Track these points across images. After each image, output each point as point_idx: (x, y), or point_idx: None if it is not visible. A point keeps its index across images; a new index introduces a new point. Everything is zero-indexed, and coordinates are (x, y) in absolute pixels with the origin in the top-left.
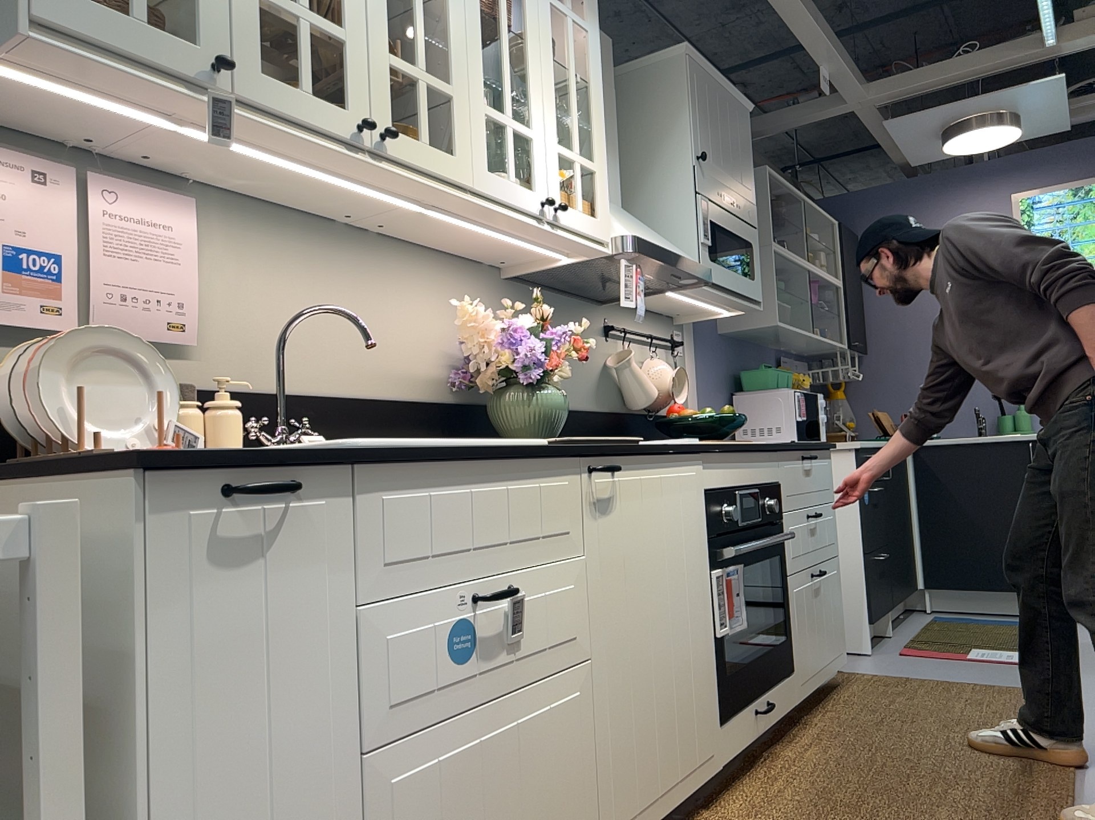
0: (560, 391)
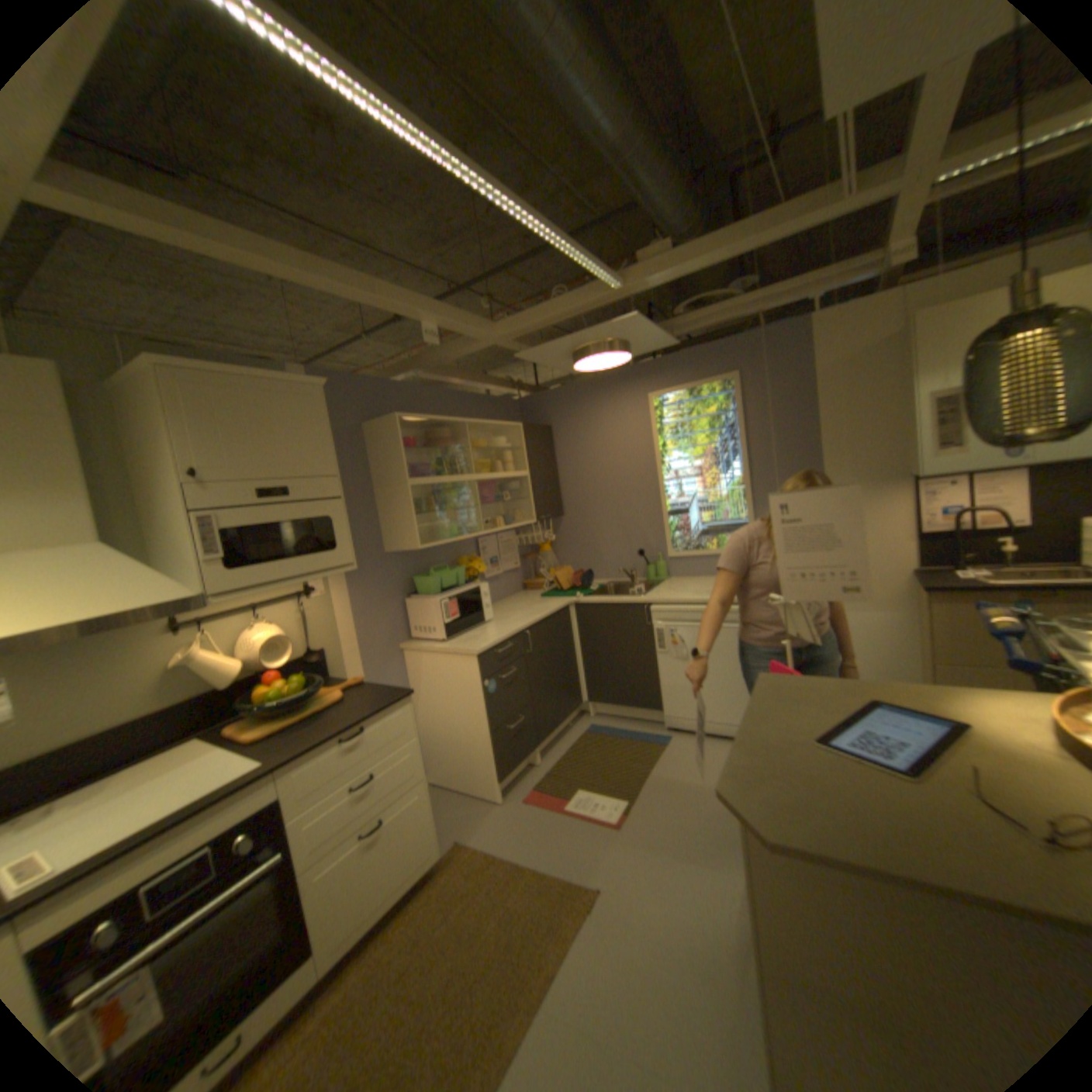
0: None
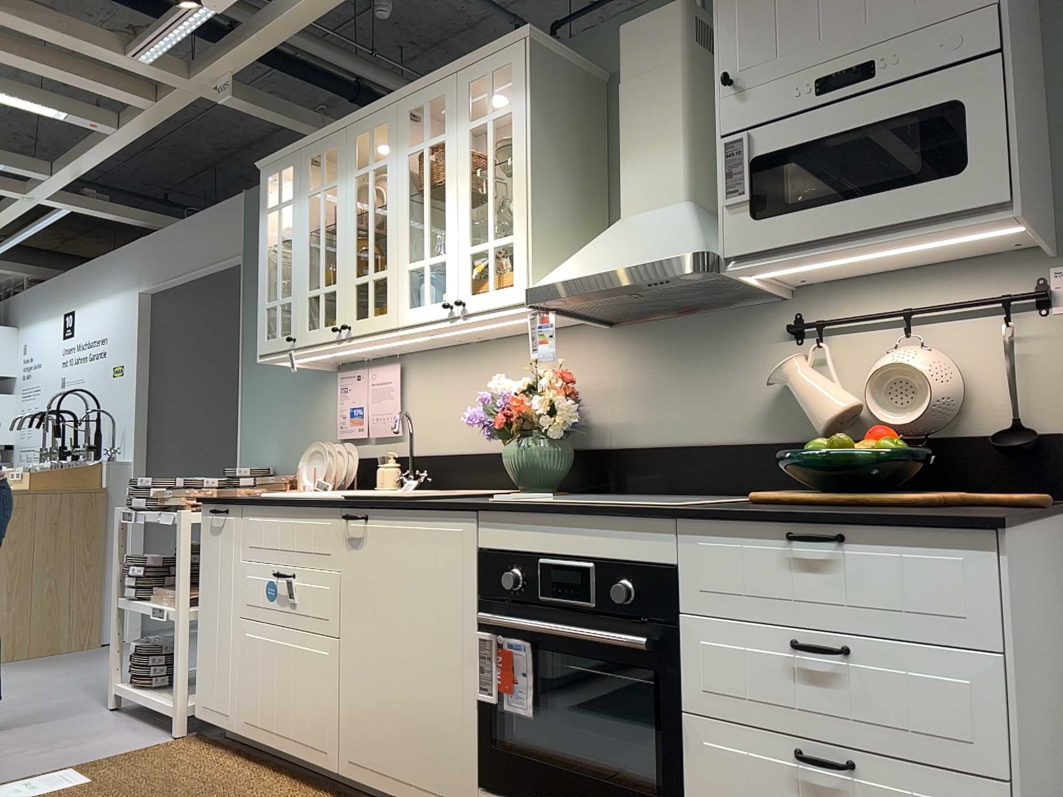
0: (536, 442)
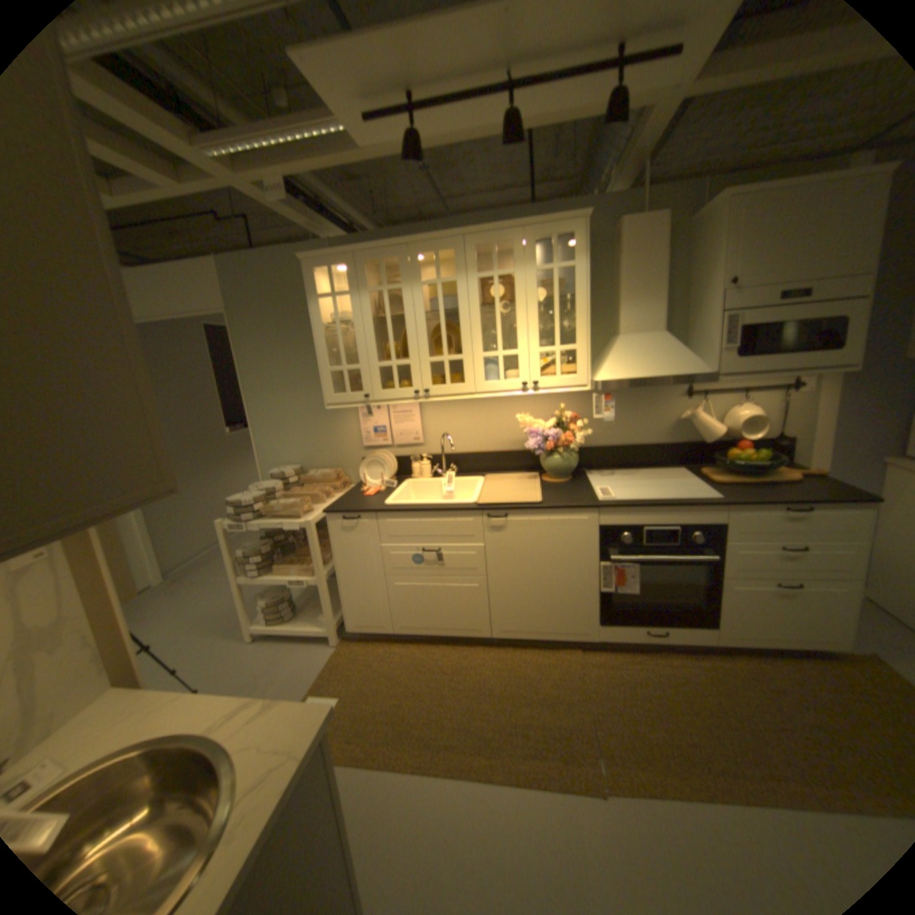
0: (570, 455)
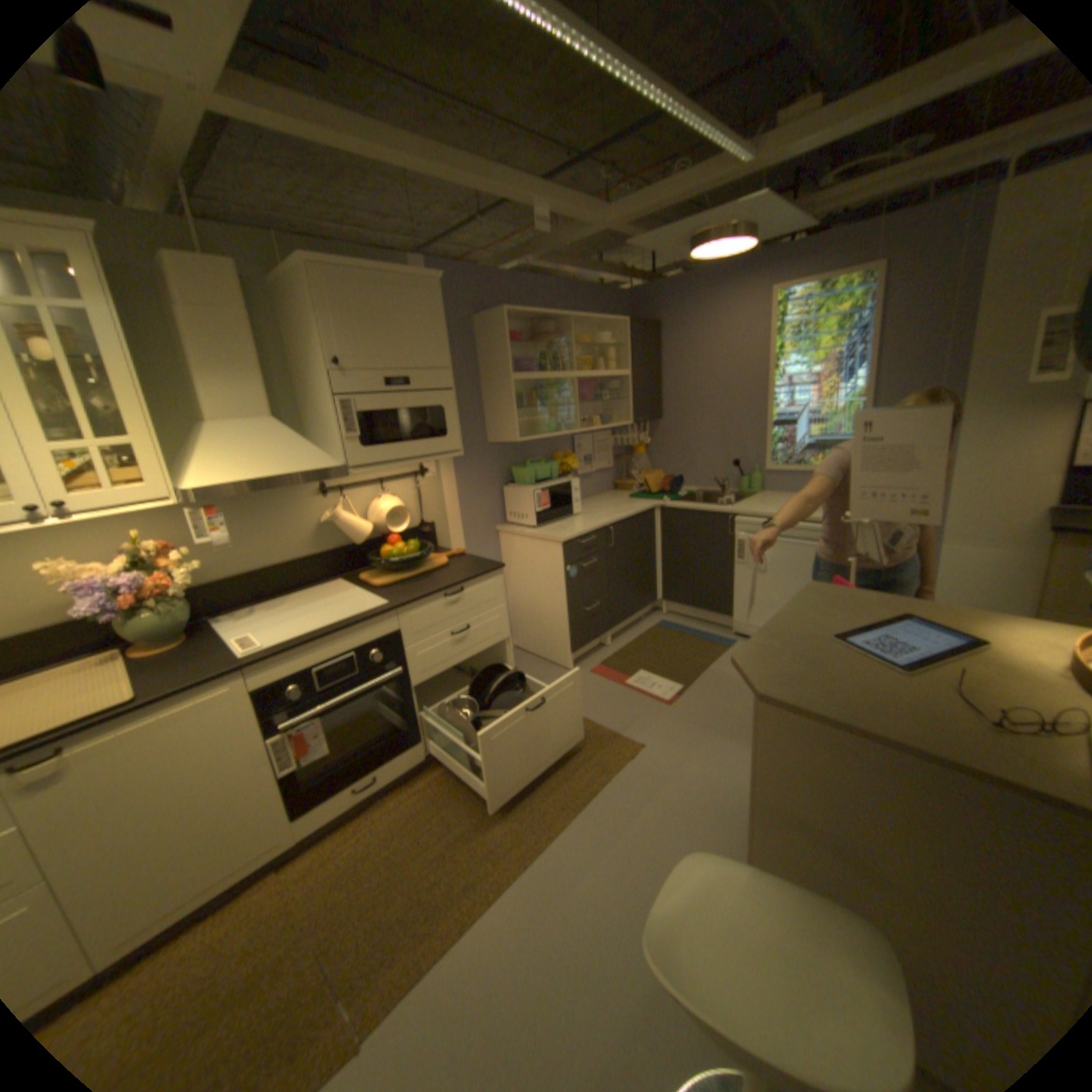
0: (171, 604)
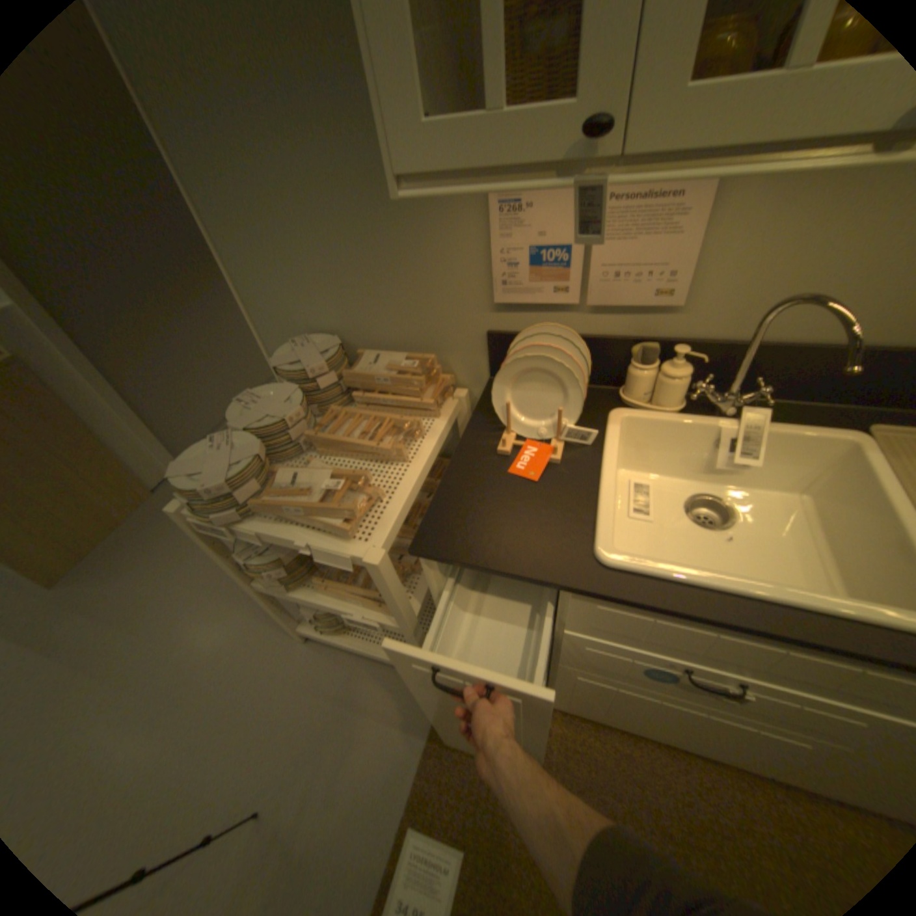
0: None
